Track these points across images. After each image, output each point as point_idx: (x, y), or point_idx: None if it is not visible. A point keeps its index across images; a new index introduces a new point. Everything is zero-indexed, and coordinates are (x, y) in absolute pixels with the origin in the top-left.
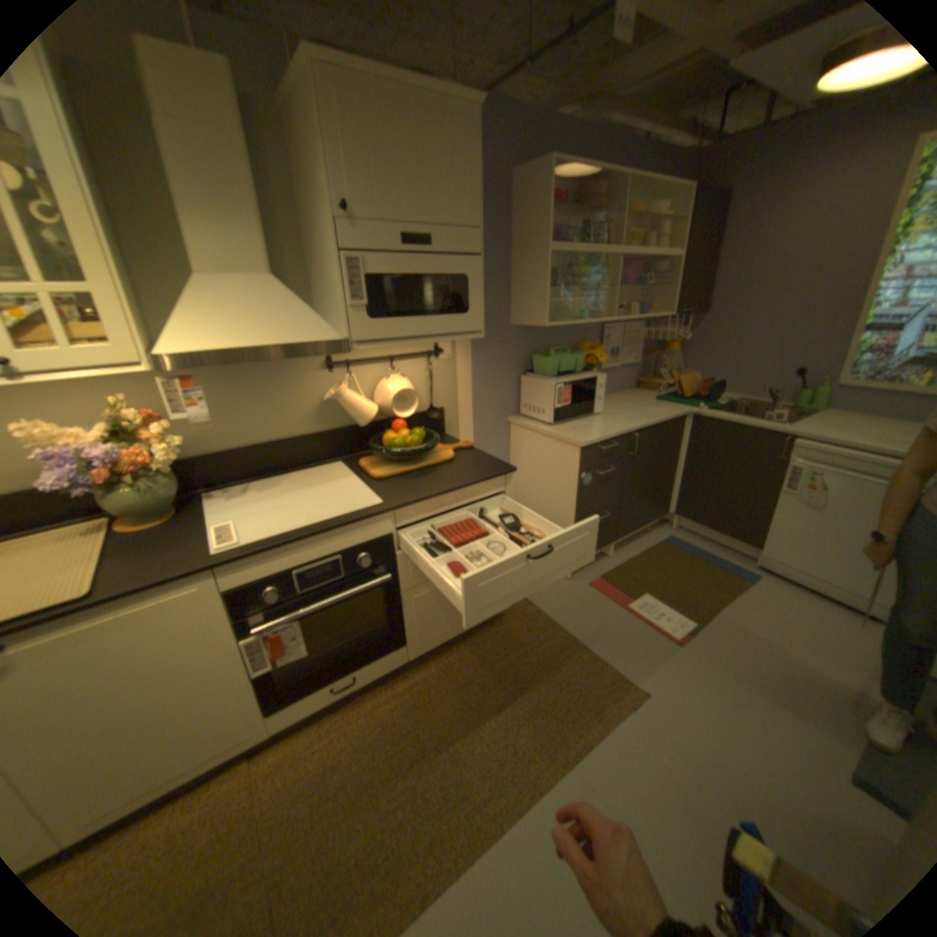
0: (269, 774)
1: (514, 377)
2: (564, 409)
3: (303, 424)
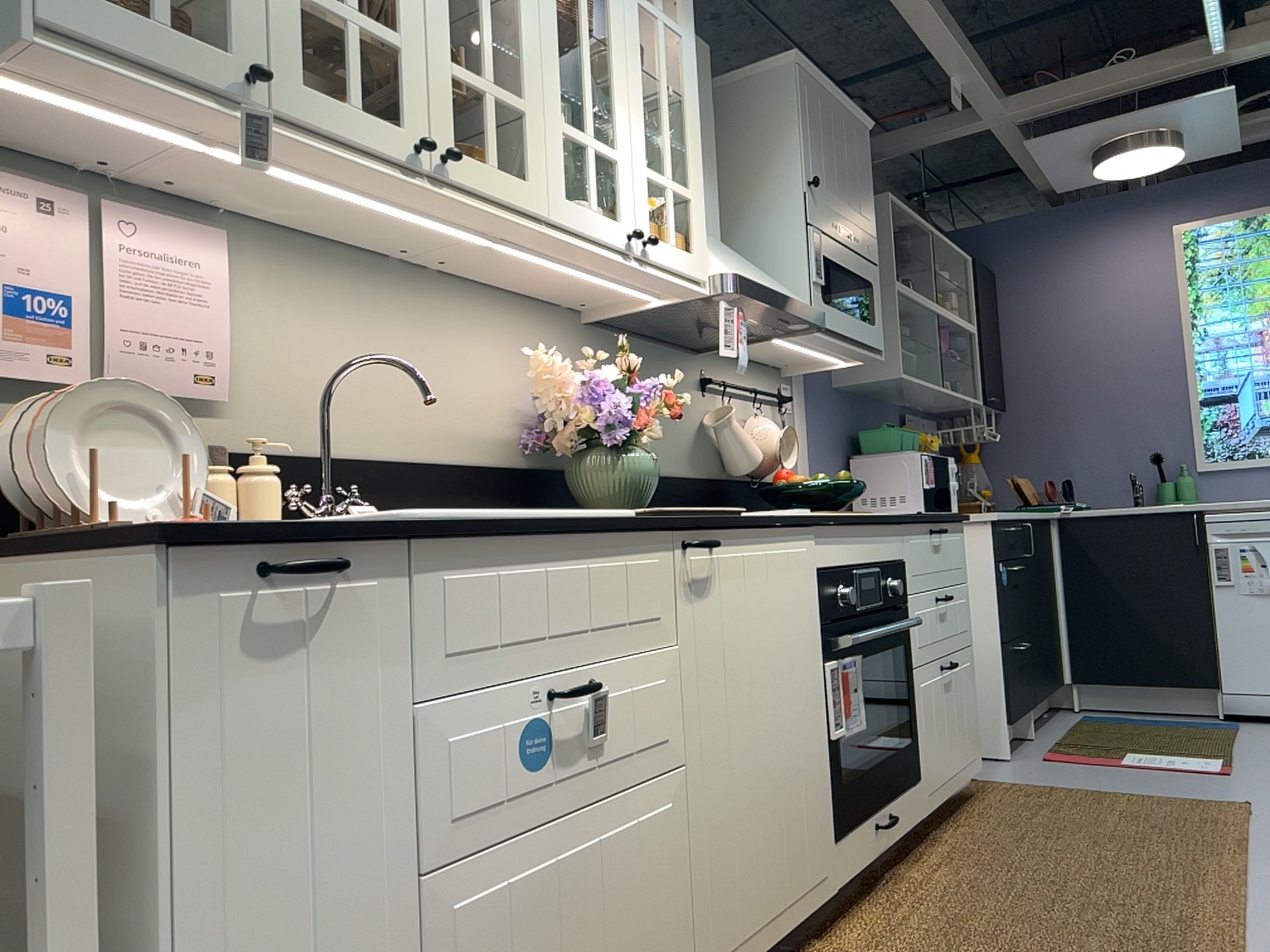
0: (872, 944)
1: (844, 461)
2: (933, 491)
3: (683, 460)
